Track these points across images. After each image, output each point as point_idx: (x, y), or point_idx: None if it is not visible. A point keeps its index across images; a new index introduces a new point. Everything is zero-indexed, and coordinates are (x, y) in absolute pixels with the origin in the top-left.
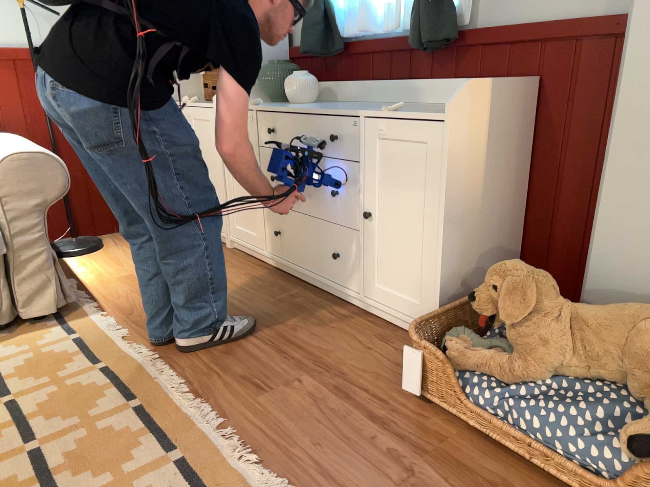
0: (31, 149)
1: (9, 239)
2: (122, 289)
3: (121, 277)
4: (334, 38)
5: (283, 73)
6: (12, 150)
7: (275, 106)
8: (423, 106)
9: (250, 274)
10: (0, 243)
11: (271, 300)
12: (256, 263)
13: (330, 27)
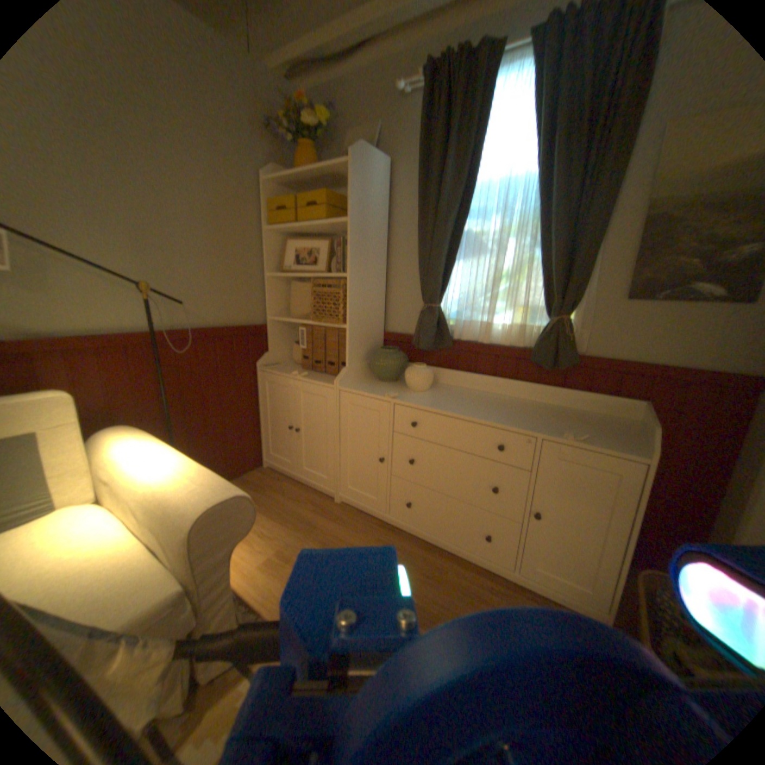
0: (215, 489)
1: (196, 604)
2: (274, 587)
3: (260, 564)
4: (444, 335)
5: (399, 360)
6: (191, 492)
7: (413, 399)
8: (541, 405)
9: (382, 540)
10: (190, 618)
11: (427, 579)
12: (376, 522)
13: (439, 326)
